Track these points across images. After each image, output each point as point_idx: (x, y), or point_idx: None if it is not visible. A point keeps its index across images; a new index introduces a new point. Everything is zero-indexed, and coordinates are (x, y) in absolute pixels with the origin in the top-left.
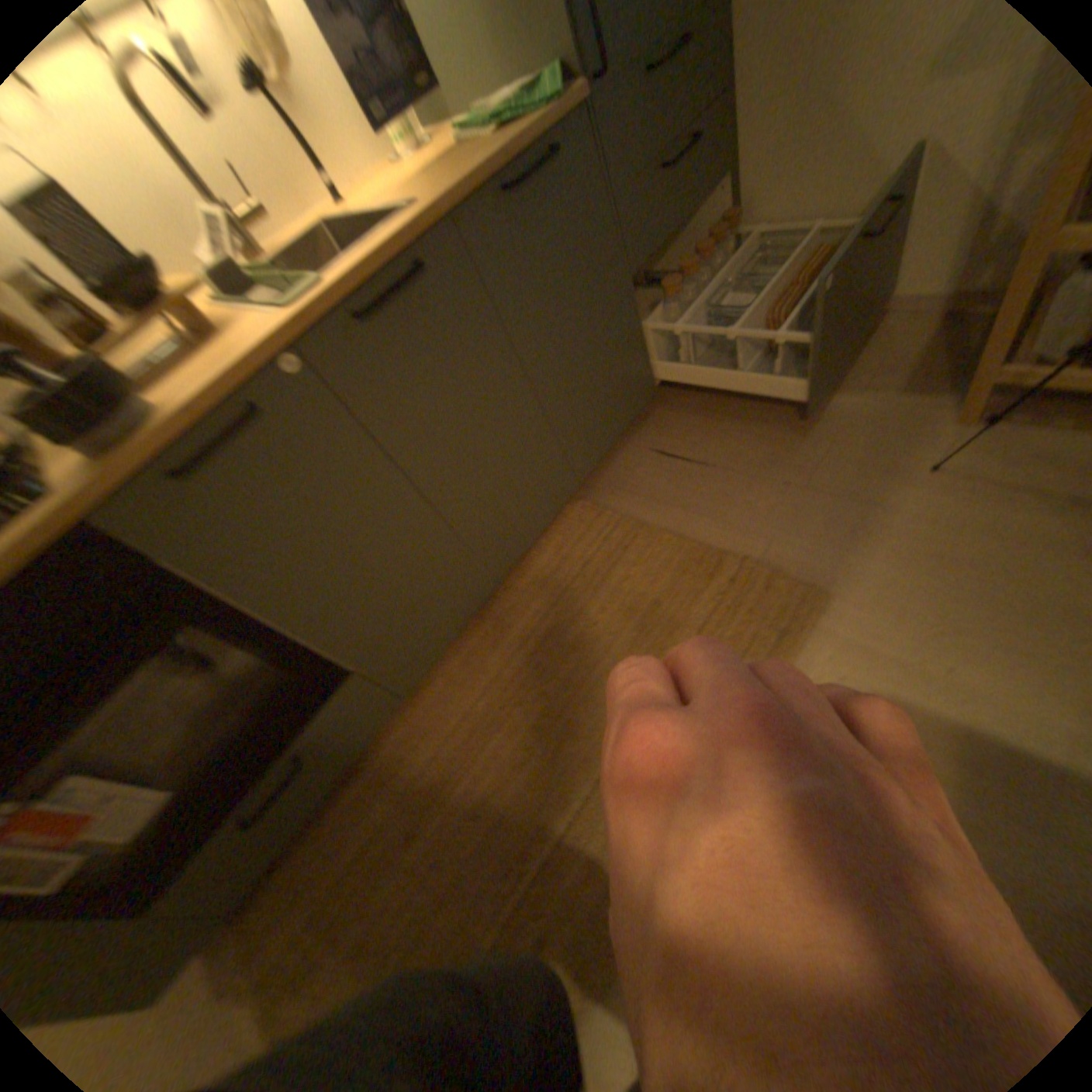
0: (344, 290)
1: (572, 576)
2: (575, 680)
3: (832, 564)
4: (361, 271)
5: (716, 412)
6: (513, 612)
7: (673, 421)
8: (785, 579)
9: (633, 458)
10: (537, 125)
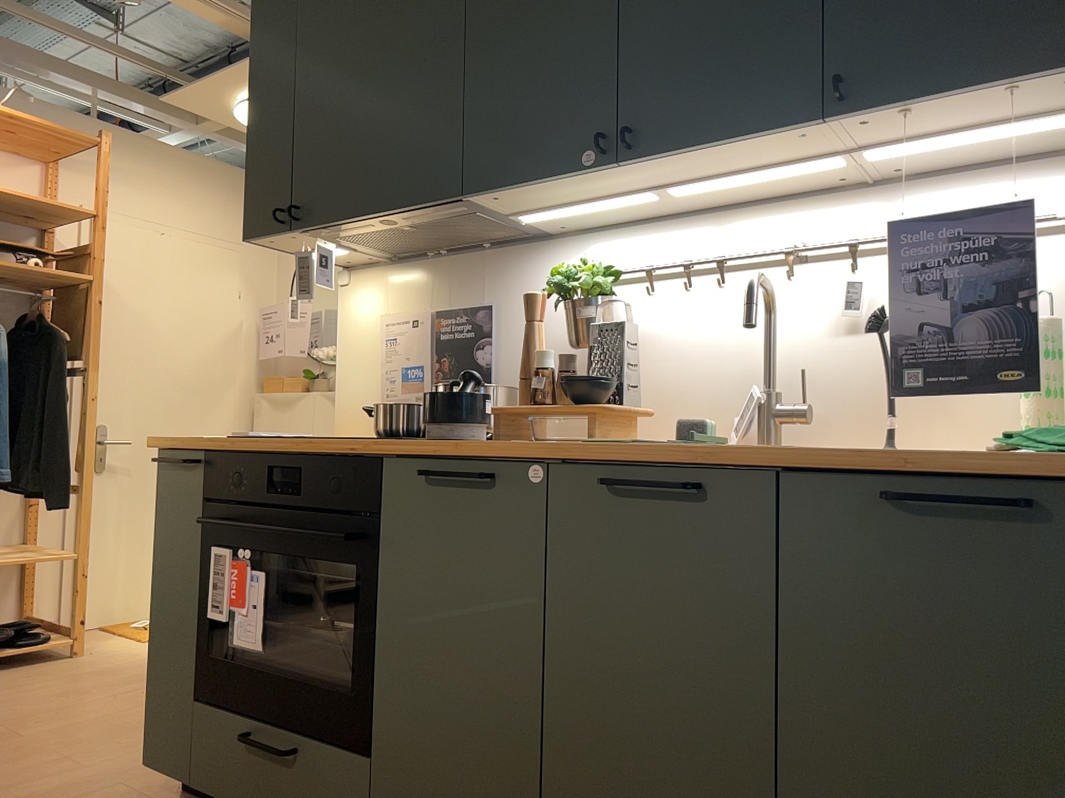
0: (606, 455)
1: None
2: None
3: None
4: (644, 456)
5: None
6: None
7: None
8: None
9: None
10: (1018, 465)
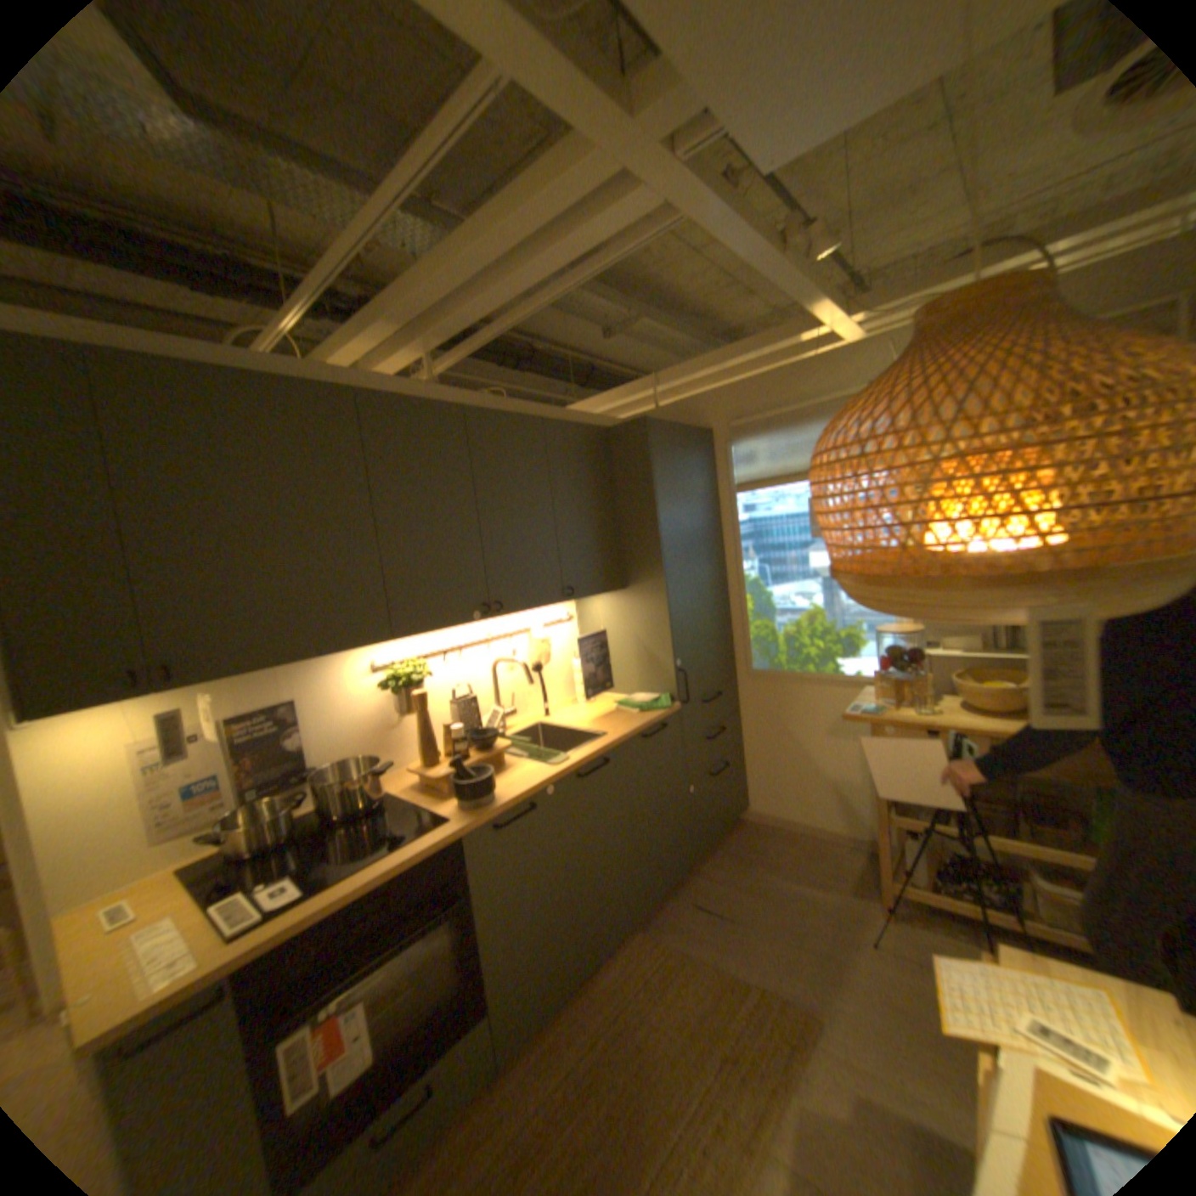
0: (578, 766)
1: (634, 994)
2: (640, 1079)
3: (821, 1005)
4: (584, 759)
5: (736, 889)
6: (584, 1019)
7: (706, 890)
8: (791, 1011)
9: (678, 911)
10: (657, 717)
